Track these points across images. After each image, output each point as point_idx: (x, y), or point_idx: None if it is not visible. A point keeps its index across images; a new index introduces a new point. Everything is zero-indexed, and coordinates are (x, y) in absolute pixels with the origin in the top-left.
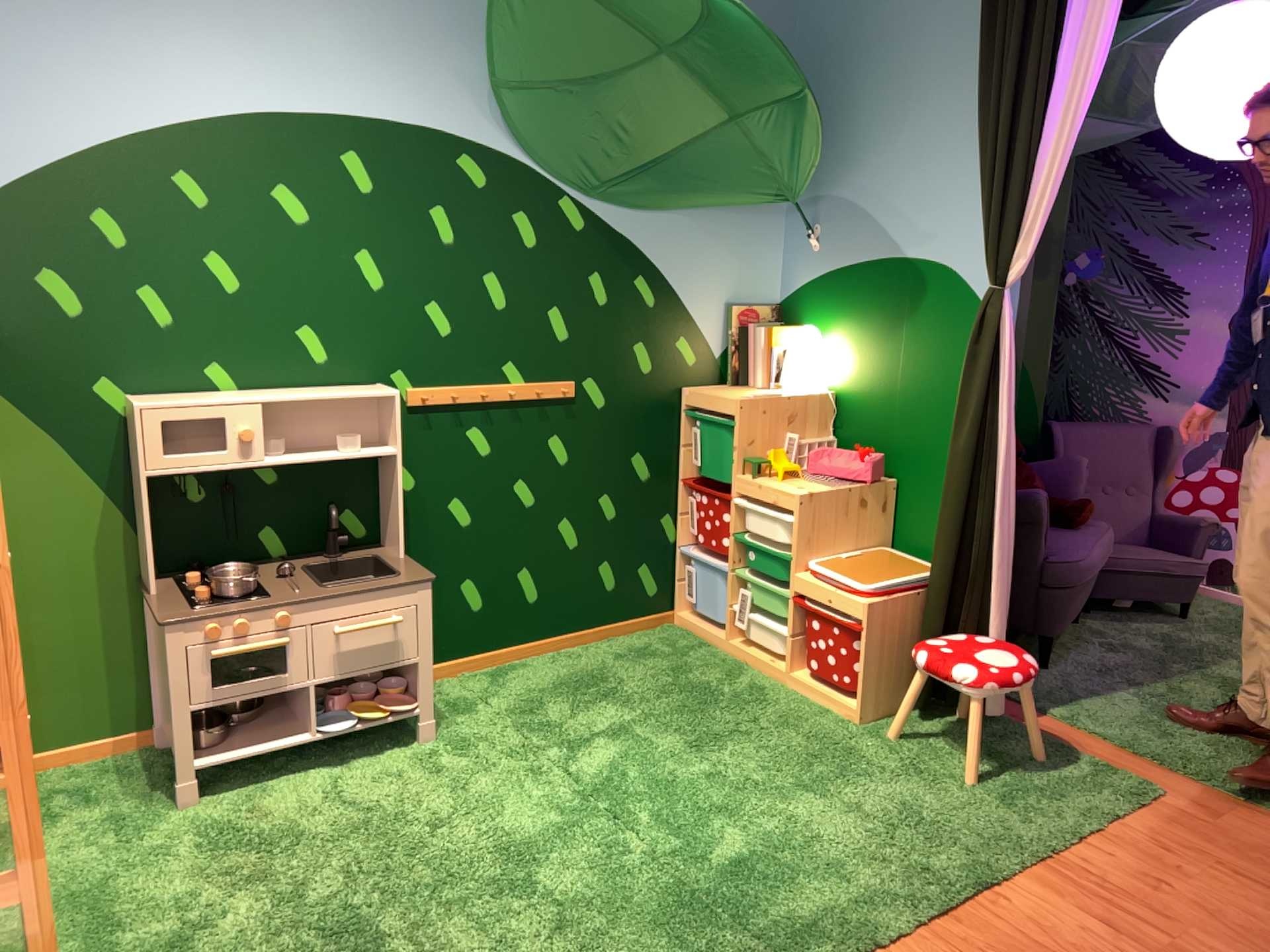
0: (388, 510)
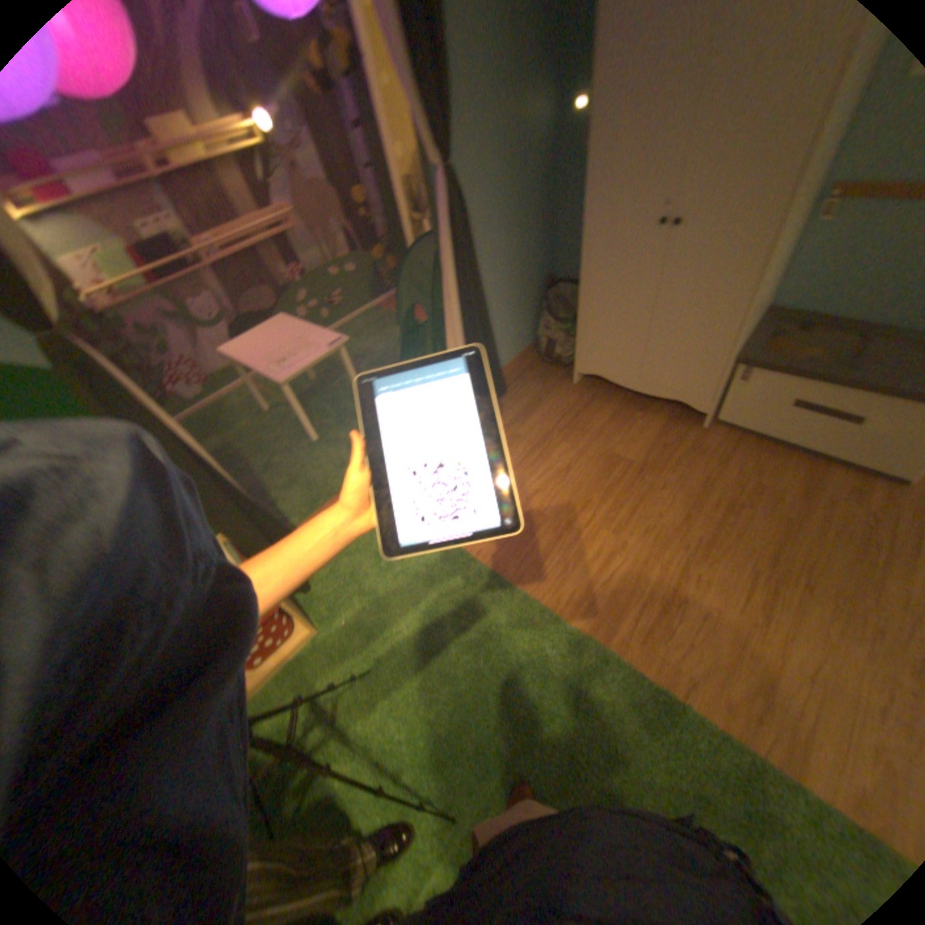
0: None
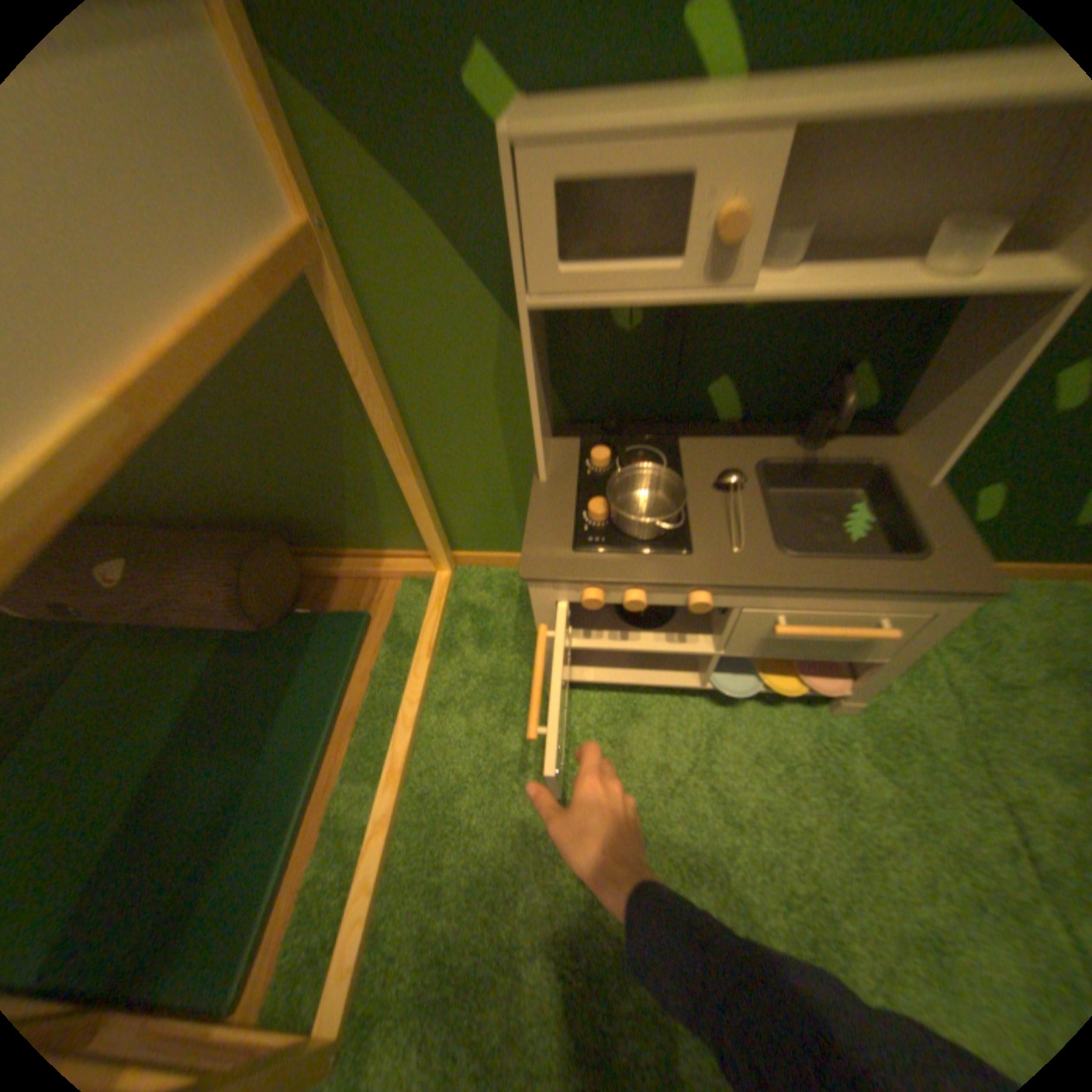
0: (952, 392)
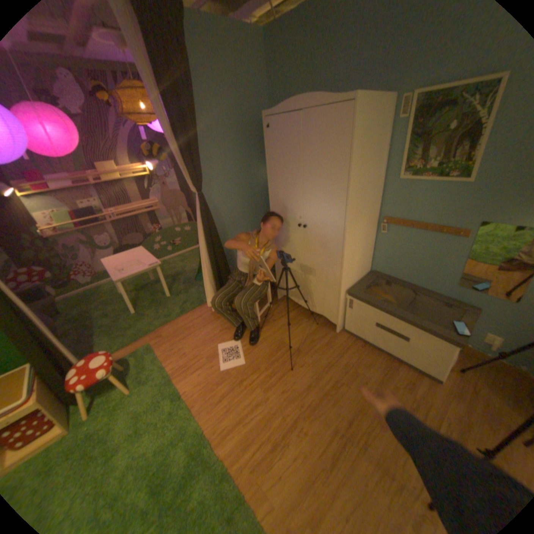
0: None
